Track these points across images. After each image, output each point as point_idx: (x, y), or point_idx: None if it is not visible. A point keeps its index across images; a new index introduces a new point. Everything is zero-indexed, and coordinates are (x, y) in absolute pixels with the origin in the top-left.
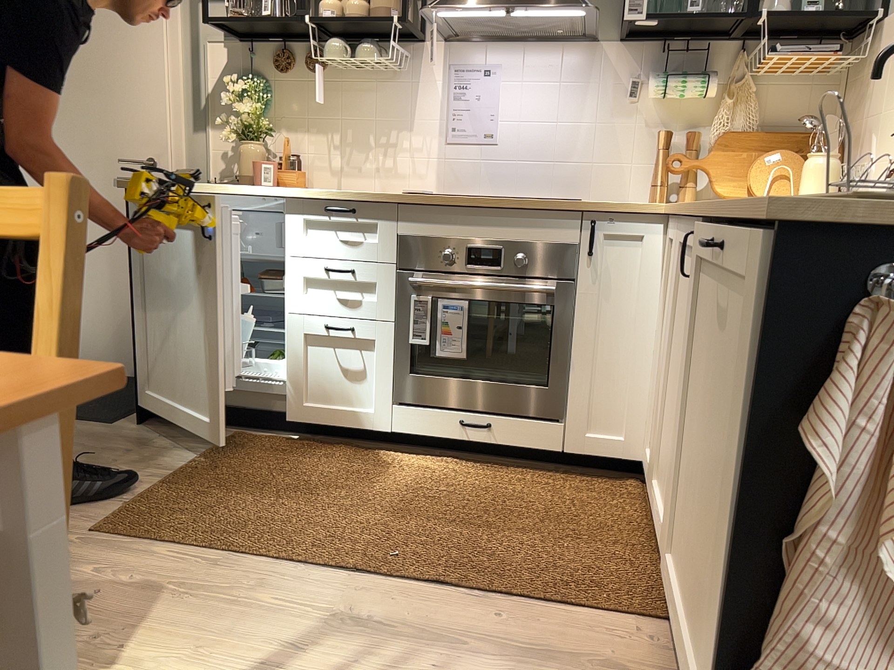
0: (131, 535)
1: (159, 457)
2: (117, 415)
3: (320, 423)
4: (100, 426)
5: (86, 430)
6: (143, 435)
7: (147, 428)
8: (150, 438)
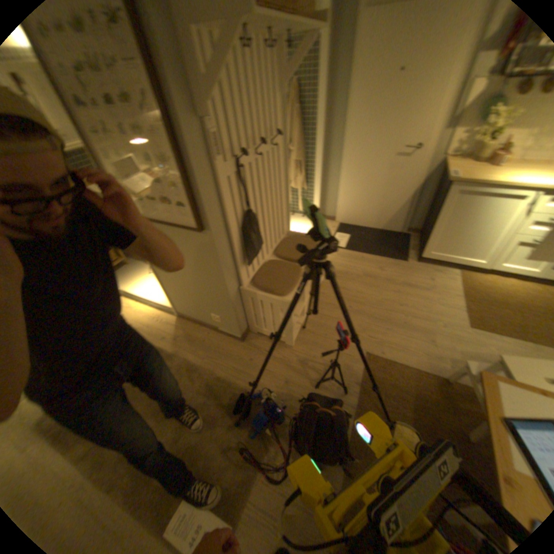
0: (488, 329)
1: (449, 284)
2: (405, 257)
3: (508, 271)
4: (405, 263)
5: (403, 265)
6: (426, 269)
7: (423, 264)
8: (431, 271)
